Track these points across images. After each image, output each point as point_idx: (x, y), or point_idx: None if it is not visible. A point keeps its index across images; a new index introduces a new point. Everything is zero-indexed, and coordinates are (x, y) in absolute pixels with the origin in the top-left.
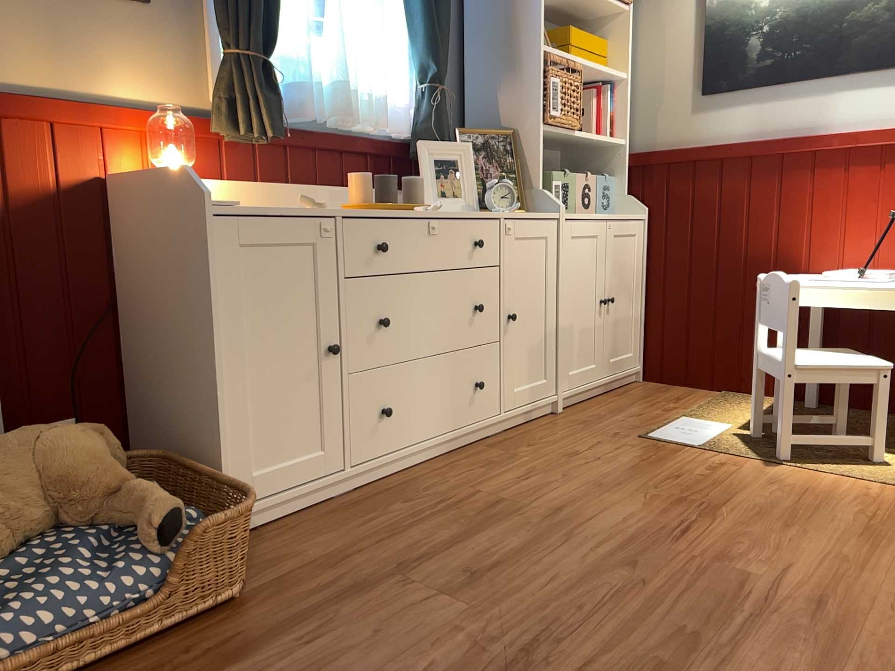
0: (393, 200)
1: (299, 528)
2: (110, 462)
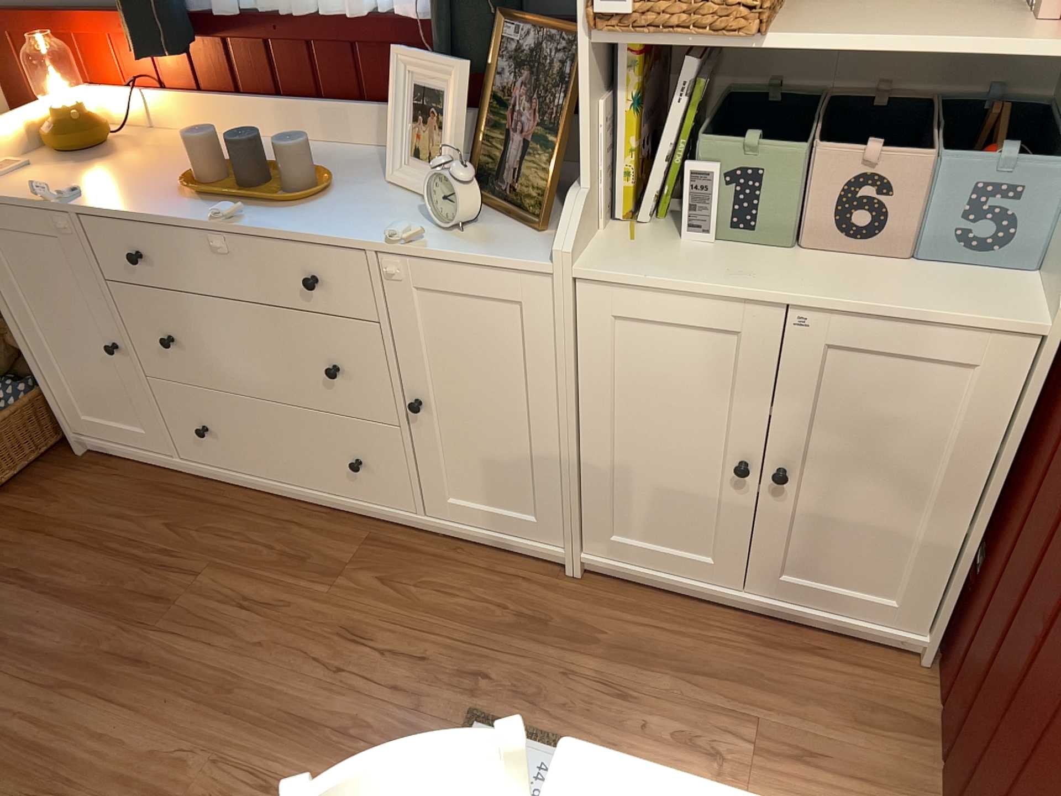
0: (252, 178)
1: (119, 478)
2: (0, 360)
